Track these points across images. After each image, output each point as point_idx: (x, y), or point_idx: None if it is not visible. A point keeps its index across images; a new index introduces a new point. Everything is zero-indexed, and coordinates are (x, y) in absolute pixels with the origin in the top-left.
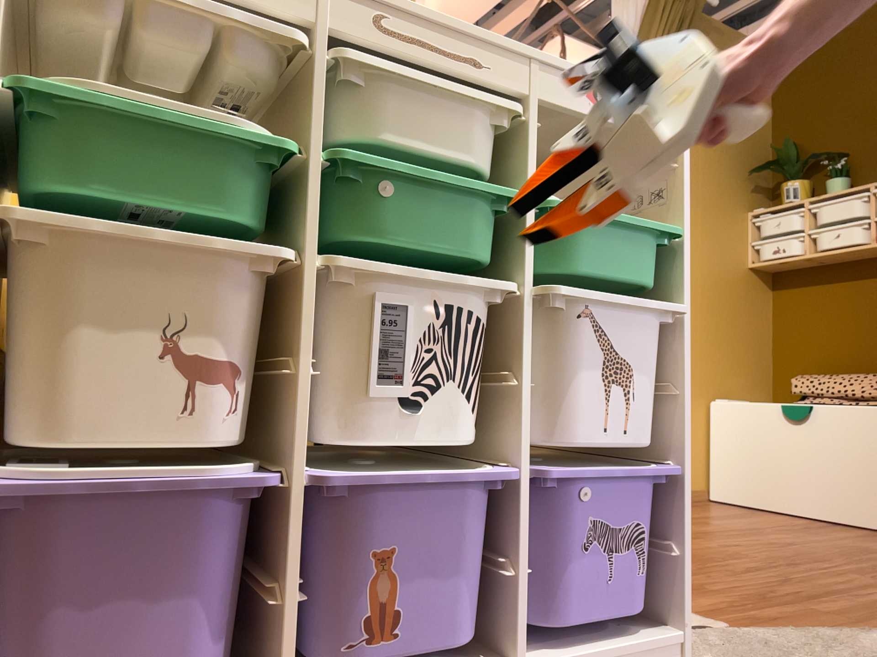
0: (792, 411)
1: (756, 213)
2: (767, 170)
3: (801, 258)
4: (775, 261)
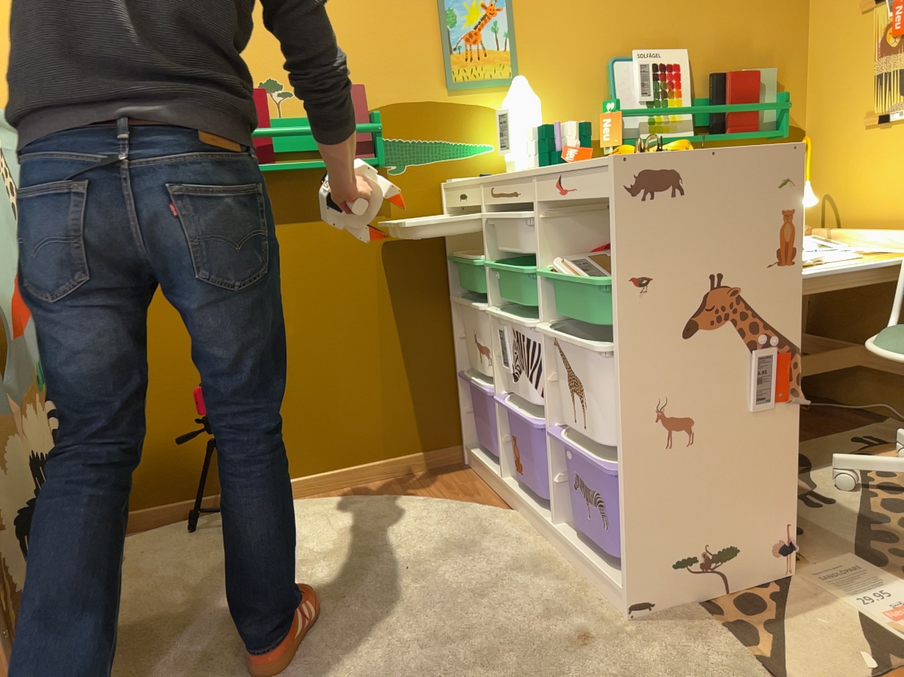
0: None
1: None
2: None
3: None
4: None
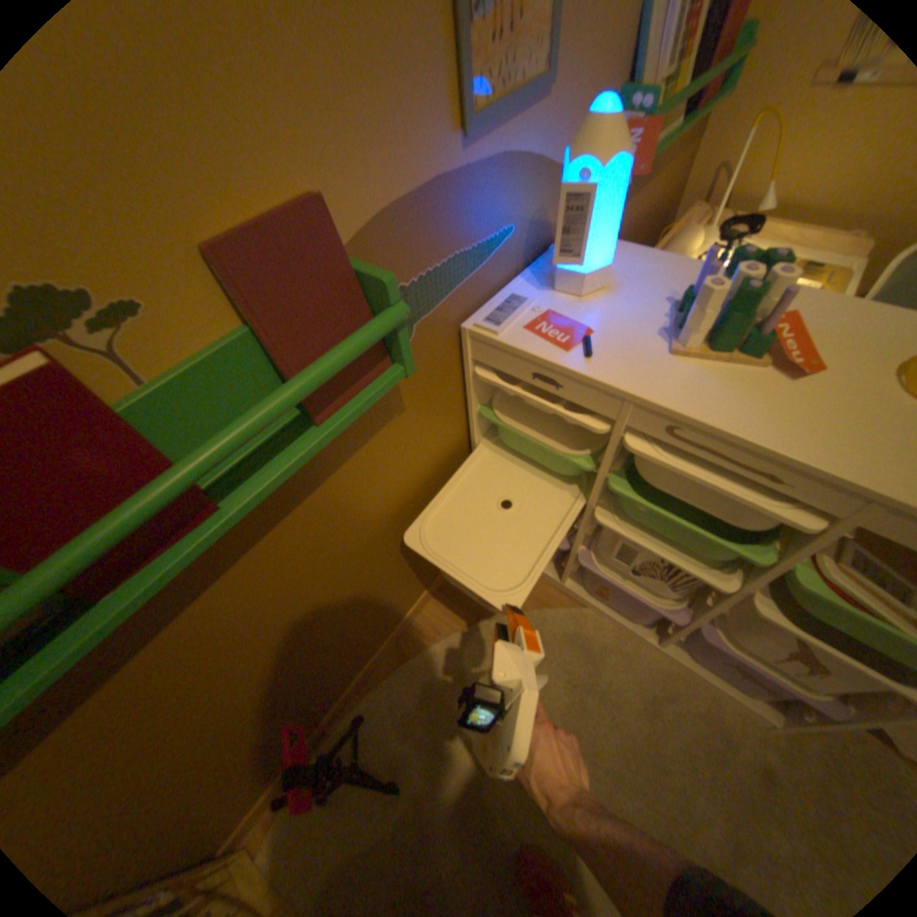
0: None
1: None
2: None
3: None
4: None
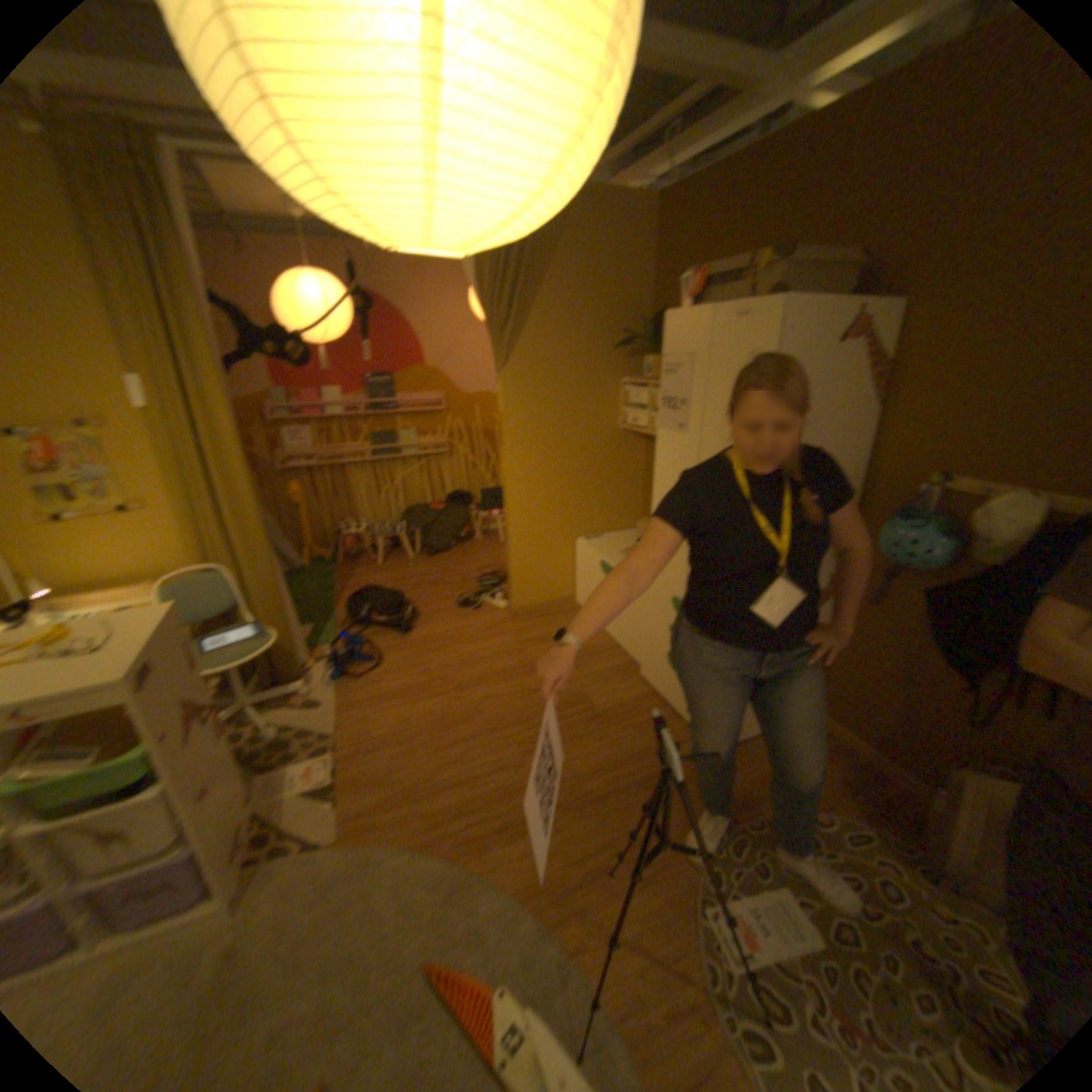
0: (604, 573)
1: (628, 382)
2: (641, 339)
3: (647, 434)
4: (634, 431)
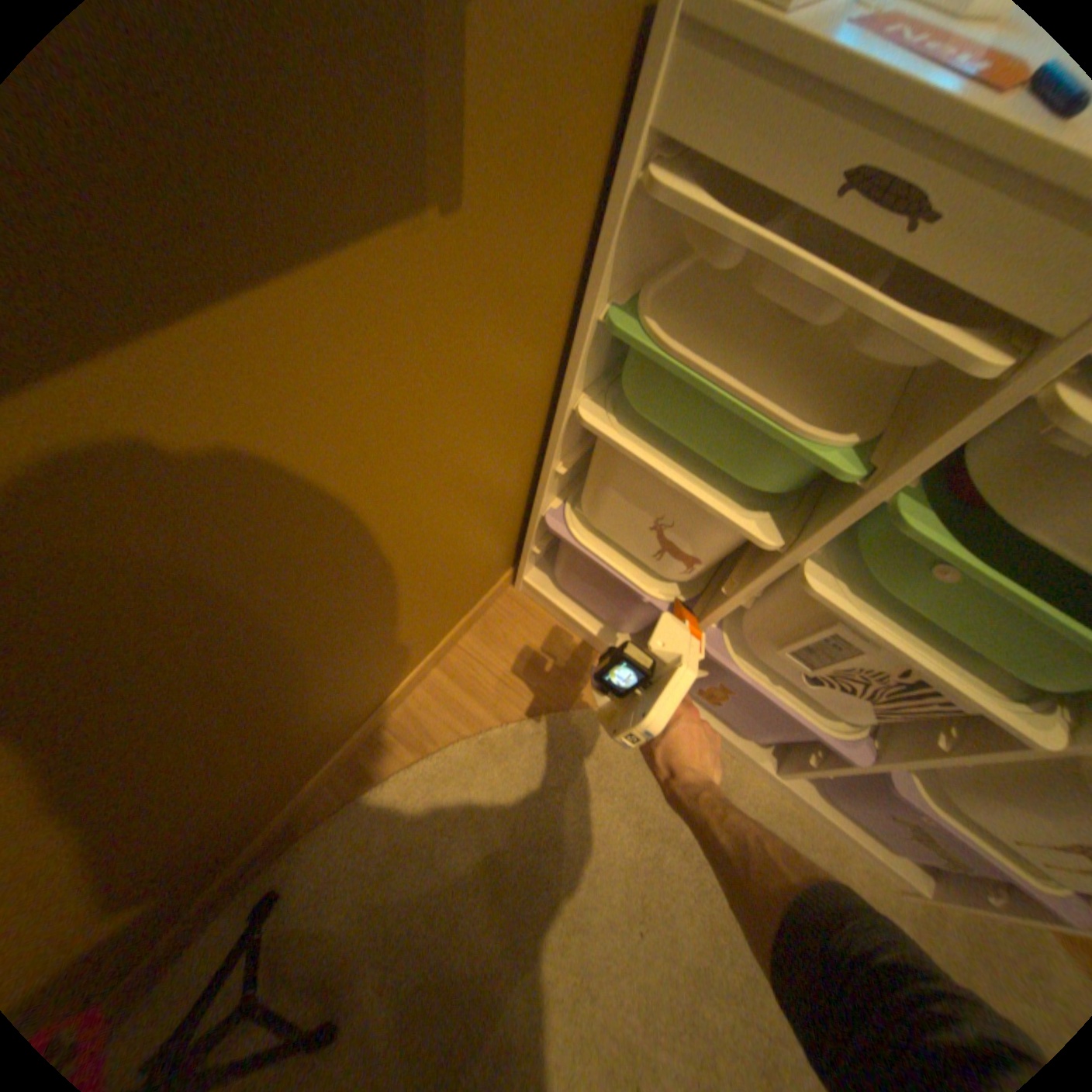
0: None
1: None
2: None
3: None
4: None
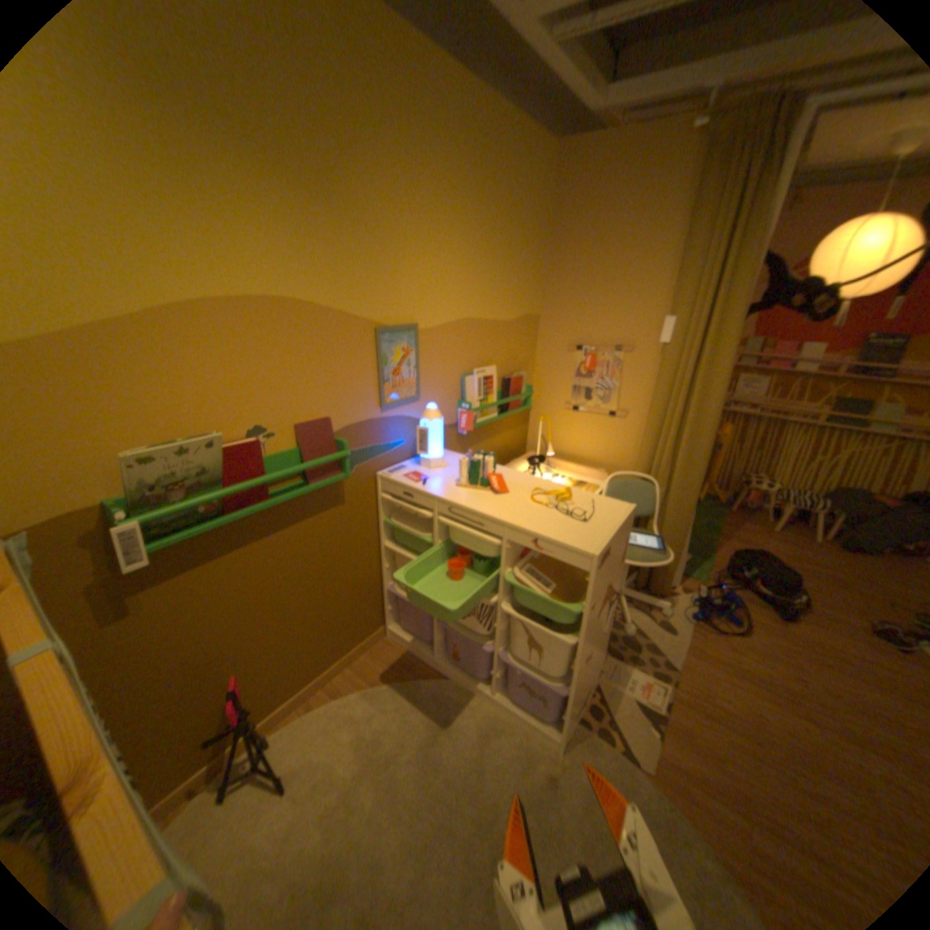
0: None
1: None
2: None
3: None
4: None
